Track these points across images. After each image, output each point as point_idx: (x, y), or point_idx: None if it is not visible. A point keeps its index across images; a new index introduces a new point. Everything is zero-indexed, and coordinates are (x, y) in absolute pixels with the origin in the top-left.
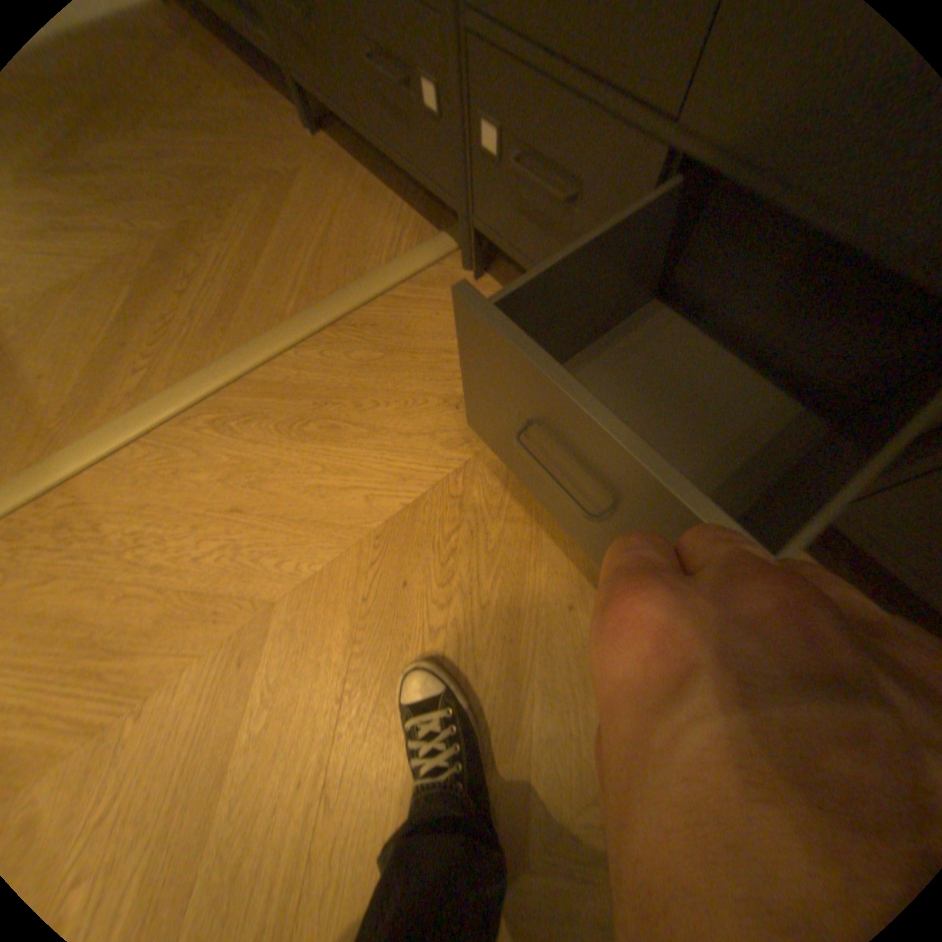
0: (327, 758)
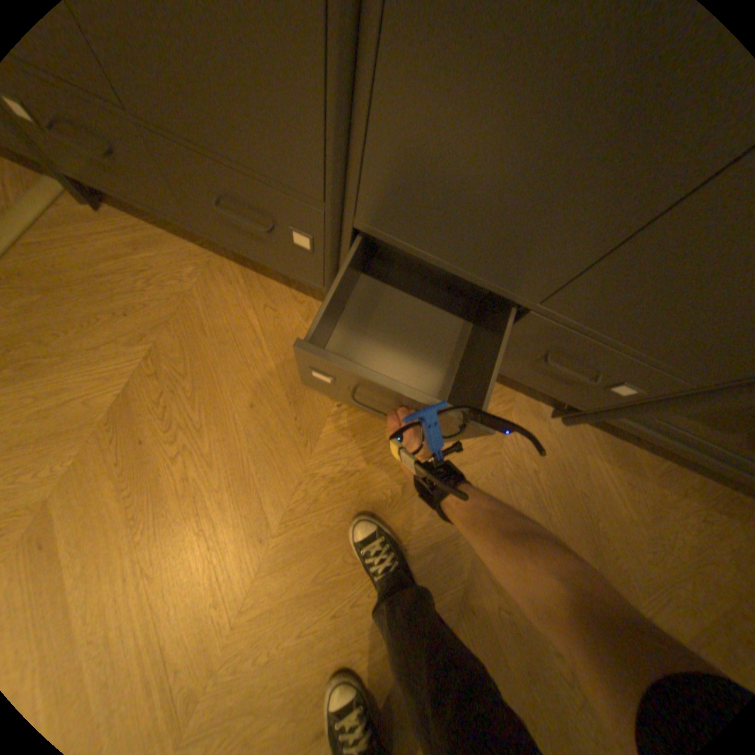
0: (133, 554)
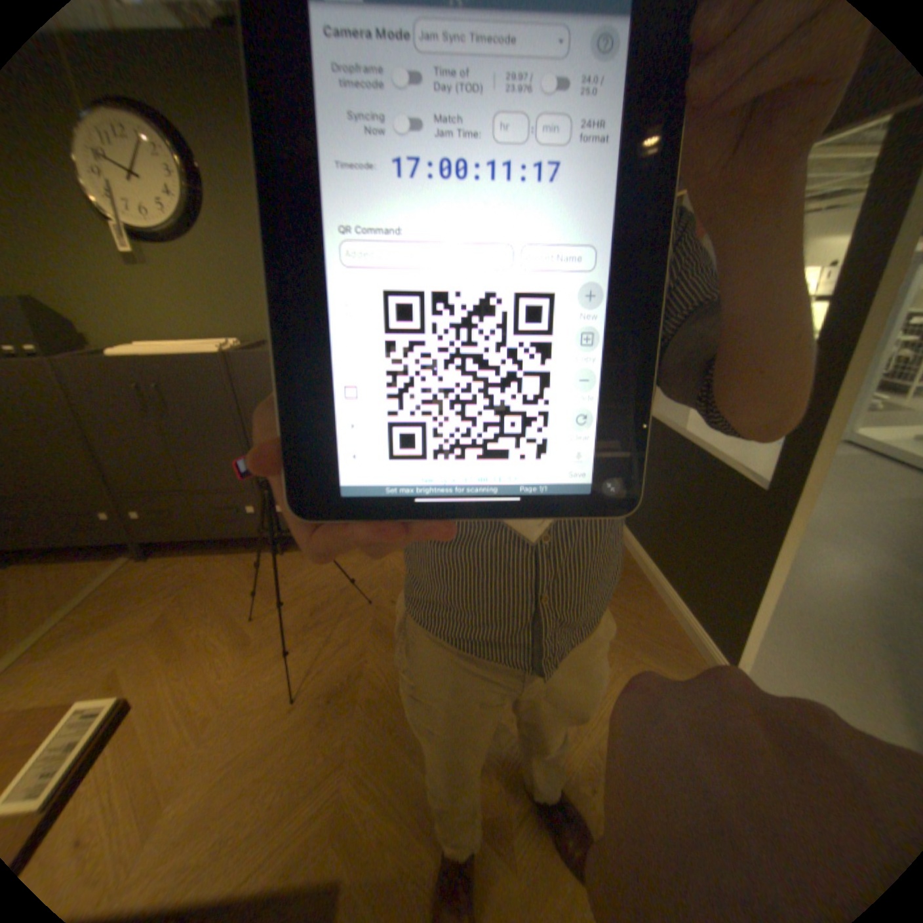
0: (171, 671)
